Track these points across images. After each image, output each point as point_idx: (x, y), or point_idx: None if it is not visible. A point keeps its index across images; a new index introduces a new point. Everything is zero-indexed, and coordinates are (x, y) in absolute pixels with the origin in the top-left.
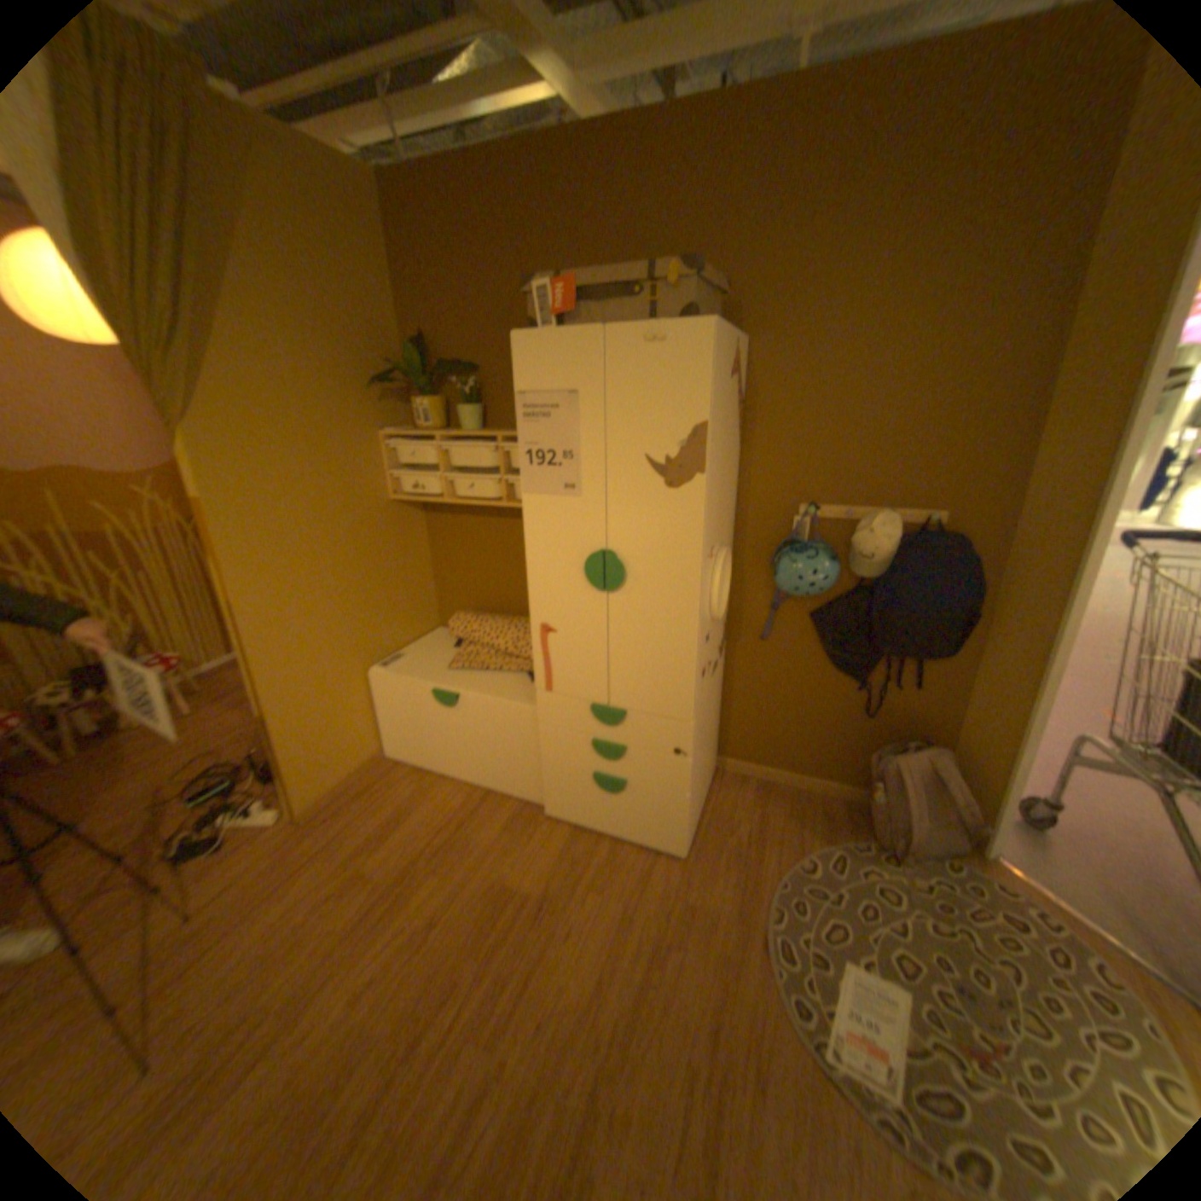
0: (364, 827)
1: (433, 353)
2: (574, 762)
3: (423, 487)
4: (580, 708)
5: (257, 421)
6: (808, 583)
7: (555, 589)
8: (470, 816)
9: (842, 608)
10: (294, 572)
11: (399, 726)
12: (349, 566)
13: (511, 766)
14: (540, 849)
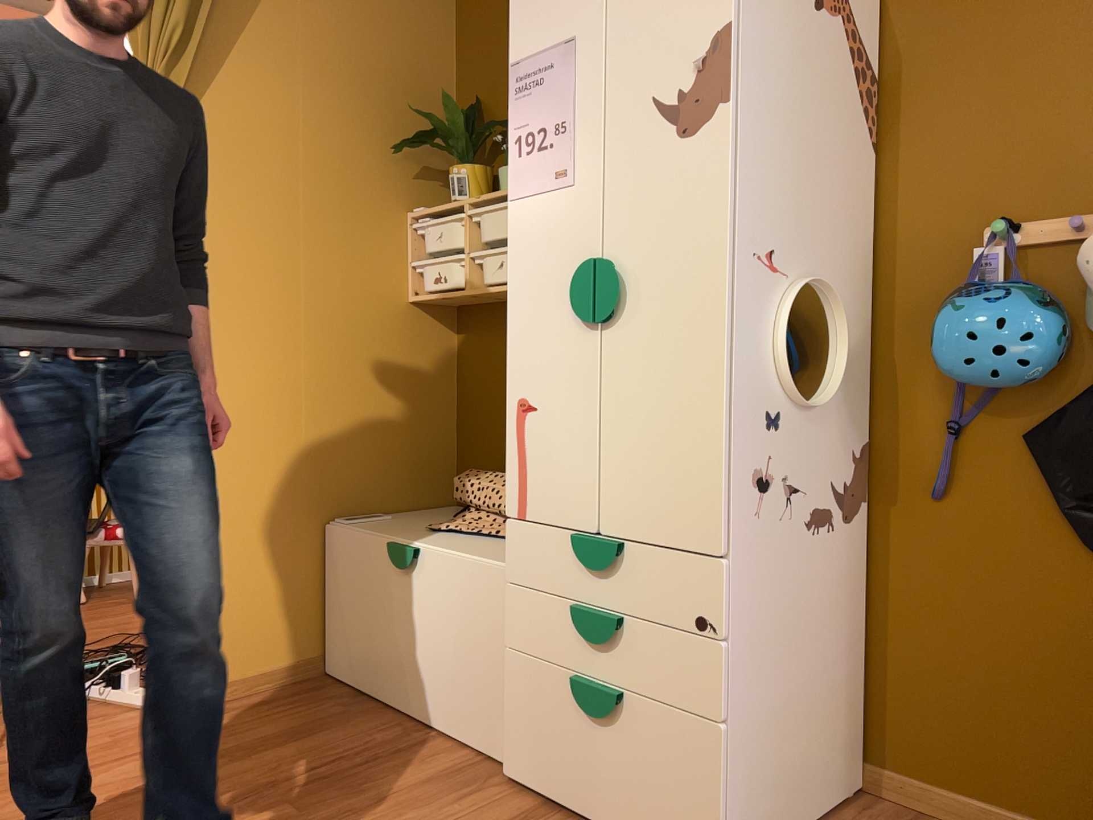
0: (246, 732)
1: (490, 120)
2: (550, 656)
3: (446, 275)
4: (561, 544)
5: (256, 161)
6: (991, 345)
7: (539, 335)
8: (393, 754)
9: (1085, 409)
10: (257, 347)
11: (348, 612)
12: (333, 366)
13: (472, 680)
14: (471, 814)
